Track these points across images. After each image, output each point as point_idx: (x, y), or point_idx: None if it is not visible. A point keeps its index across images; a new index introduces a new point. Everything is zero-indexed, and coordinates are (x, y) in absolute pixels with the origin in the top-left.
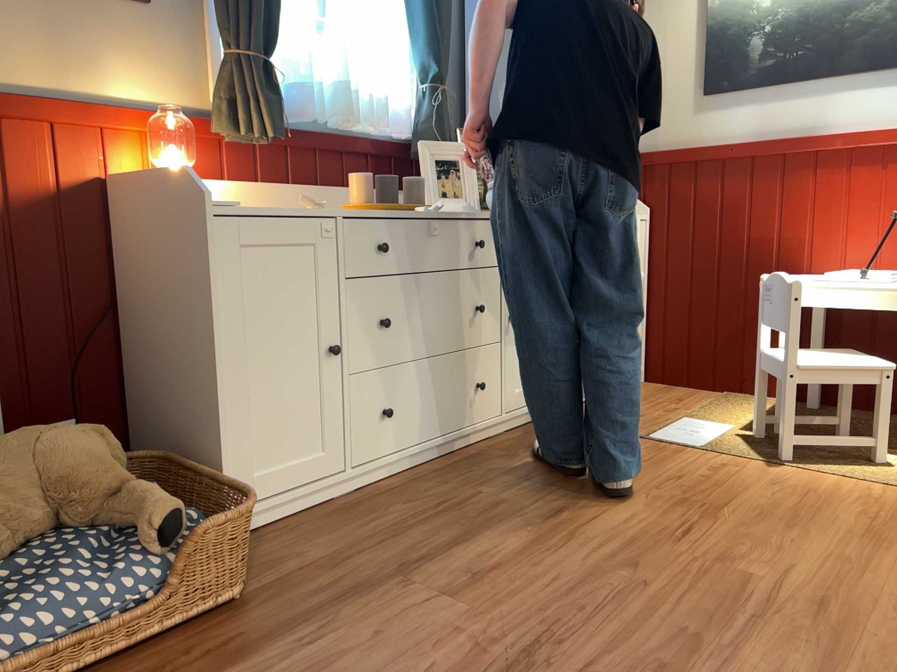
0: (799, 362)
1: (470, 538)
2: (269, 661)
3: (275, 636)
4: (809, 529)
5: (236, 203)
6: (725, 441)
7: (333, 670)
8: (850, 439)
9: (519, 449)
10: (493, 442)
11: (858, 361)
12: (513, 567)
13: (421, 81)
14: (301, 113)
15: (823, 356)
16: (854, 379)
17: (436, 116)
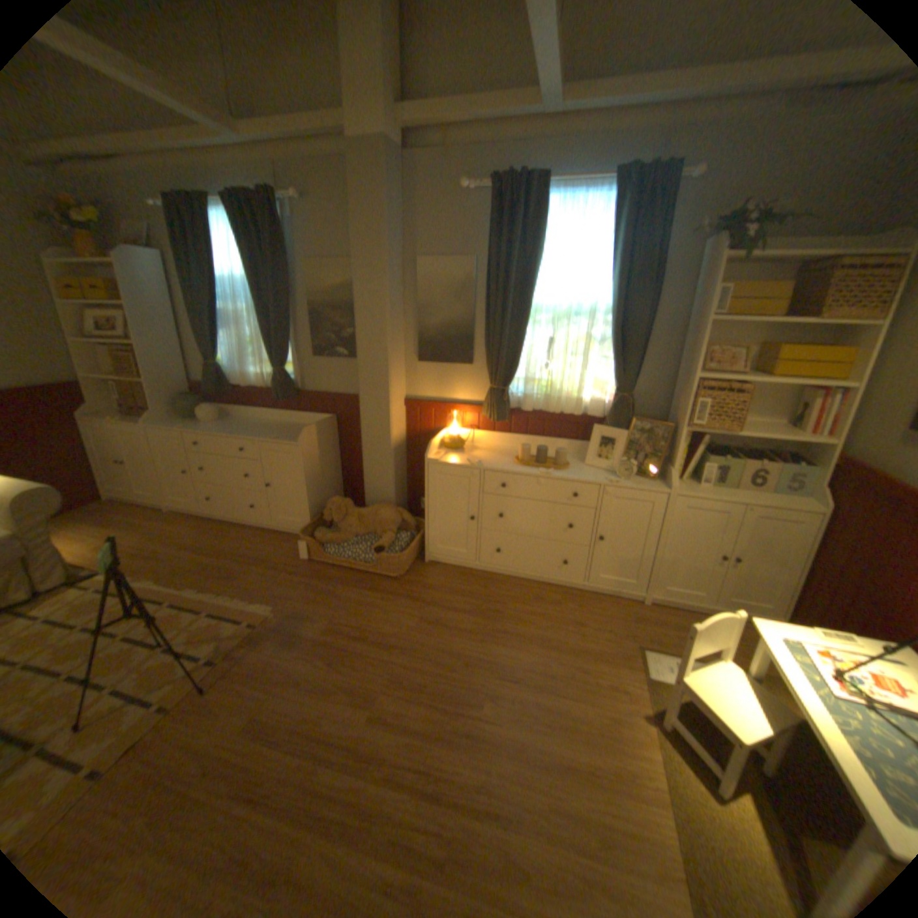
0: (694, 682)
1: (463, 614)
2: (374, 597)
3: (385, 593)
4: (552, 738)
5: (438, 460)
6: (676, 693)
7: (374, 610)
8: (707, 761)
9: (571, 603)
10: (570, 593)
11: (737, 721)
12: (448, 631)
13: (615, 388)
14: (523, 409)
15: (741, 699)
16: (718, 727)
17: (611, 412)
